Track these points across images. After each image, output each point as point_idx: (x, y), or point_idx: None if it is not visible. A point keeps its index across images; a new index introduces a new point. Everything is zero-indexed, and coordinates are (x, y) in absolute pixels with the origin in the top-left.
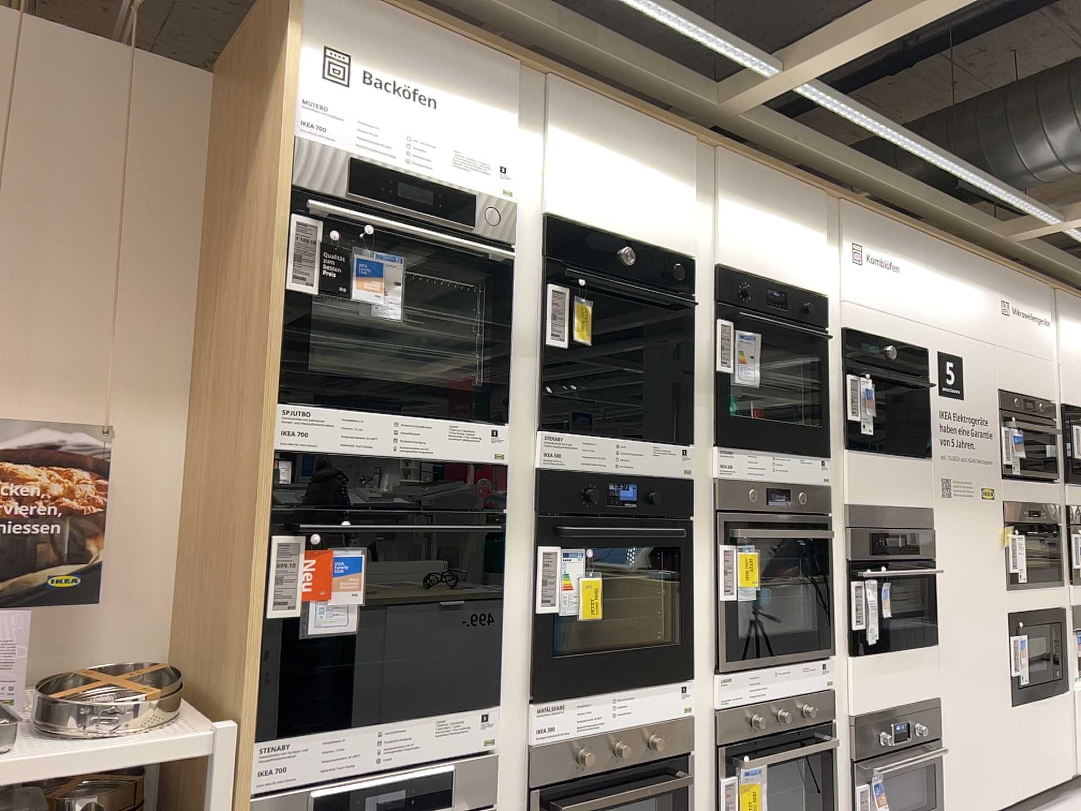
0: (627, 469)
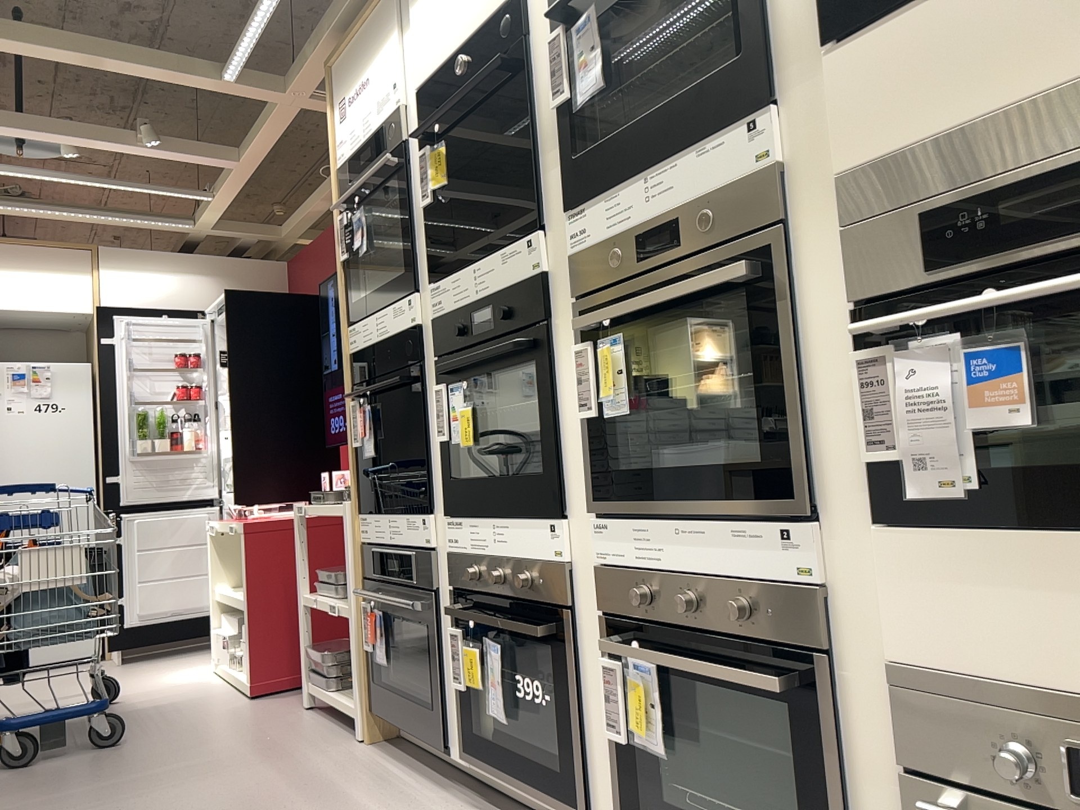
0: (481, 290)
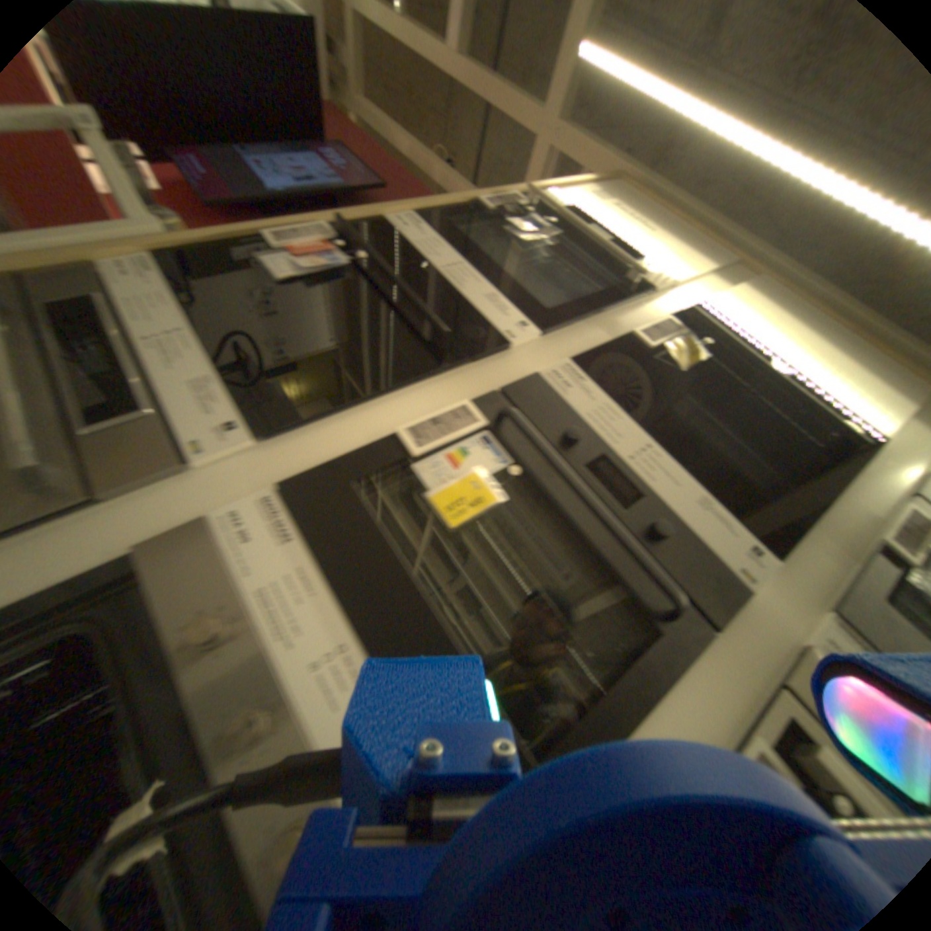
0: (642, 477)
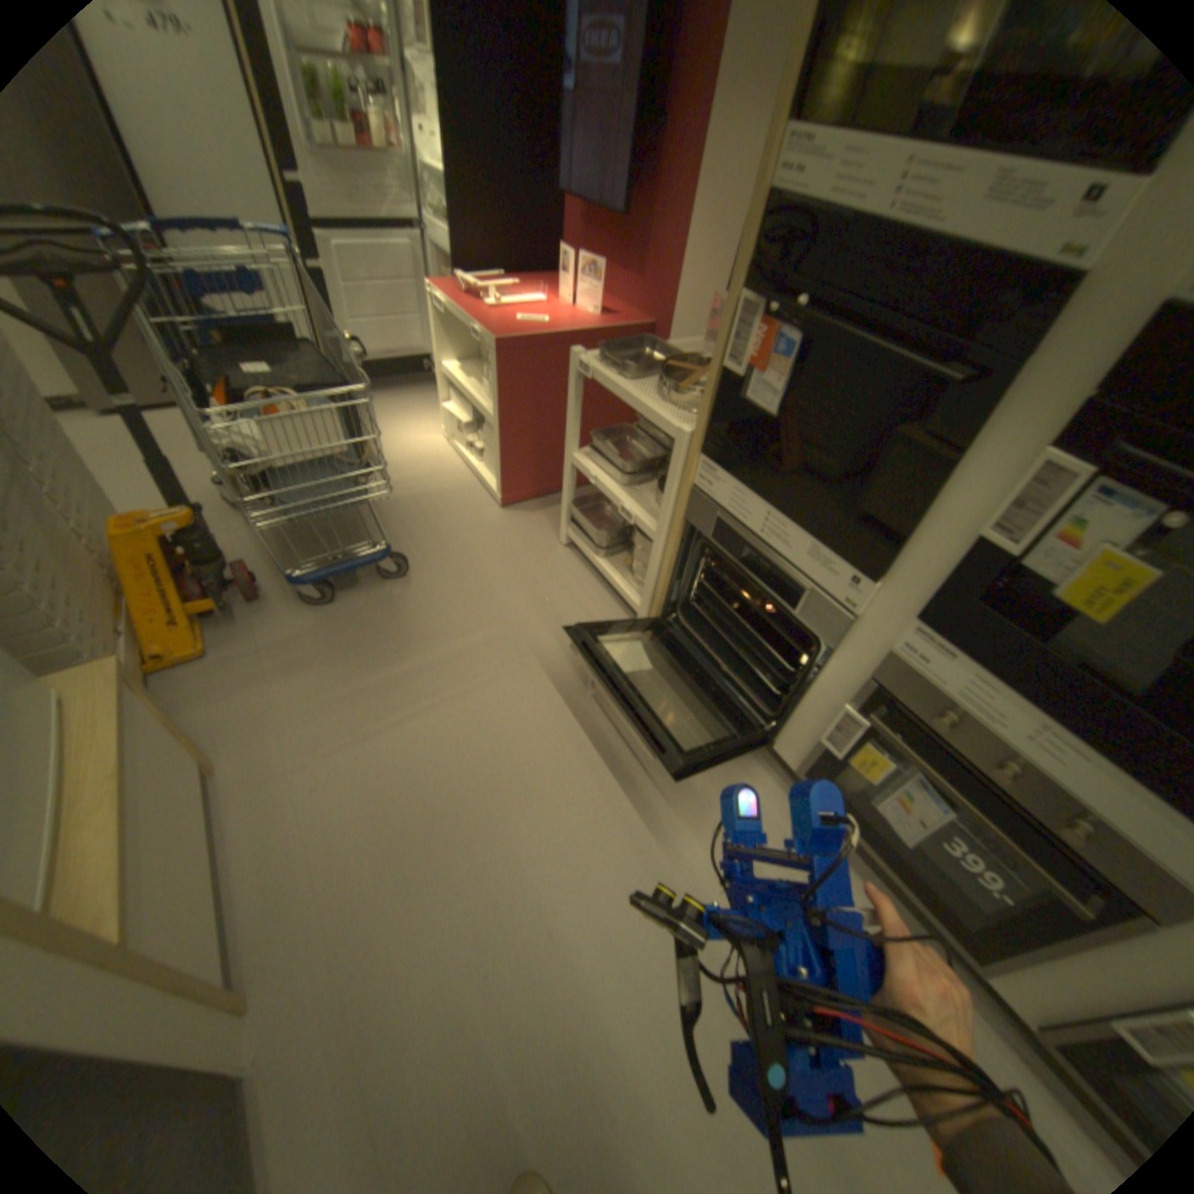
0: None
